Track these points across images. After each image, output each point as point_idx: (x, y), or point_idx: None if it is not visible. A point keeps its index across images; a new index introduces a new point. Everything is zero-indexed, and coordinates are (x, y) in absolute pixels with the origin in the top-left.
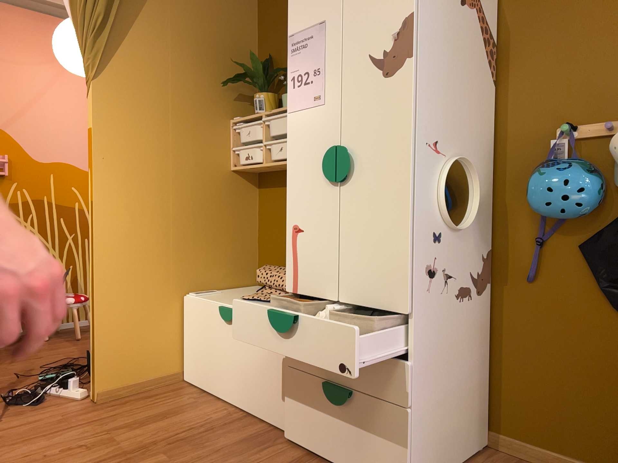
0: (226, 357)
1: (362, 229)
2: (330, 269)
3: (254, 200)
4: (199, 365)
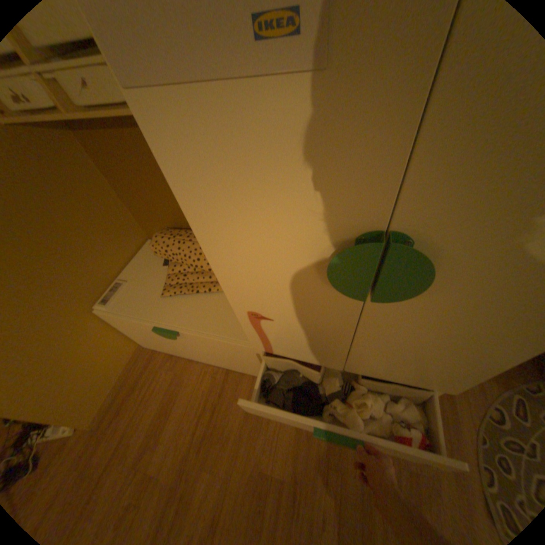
0: (184, 348)
1: (406, 342)
2: (332, 354)
3: (80, 151)
4: (155, 345)
